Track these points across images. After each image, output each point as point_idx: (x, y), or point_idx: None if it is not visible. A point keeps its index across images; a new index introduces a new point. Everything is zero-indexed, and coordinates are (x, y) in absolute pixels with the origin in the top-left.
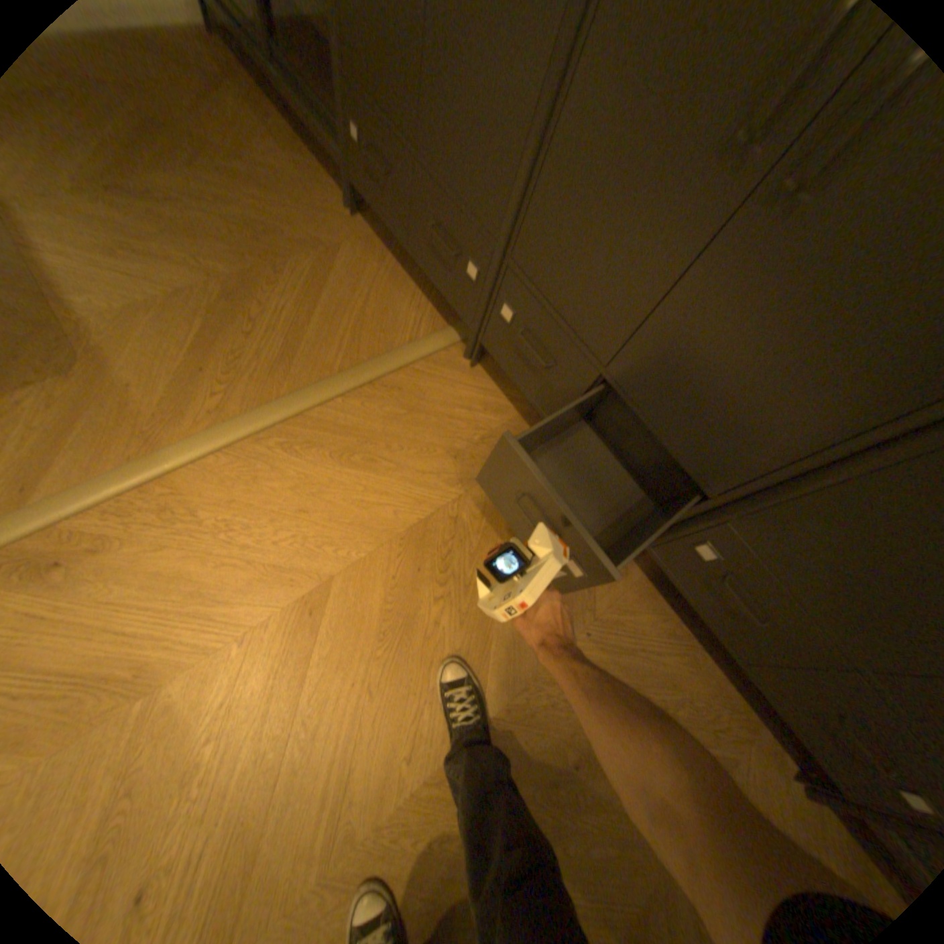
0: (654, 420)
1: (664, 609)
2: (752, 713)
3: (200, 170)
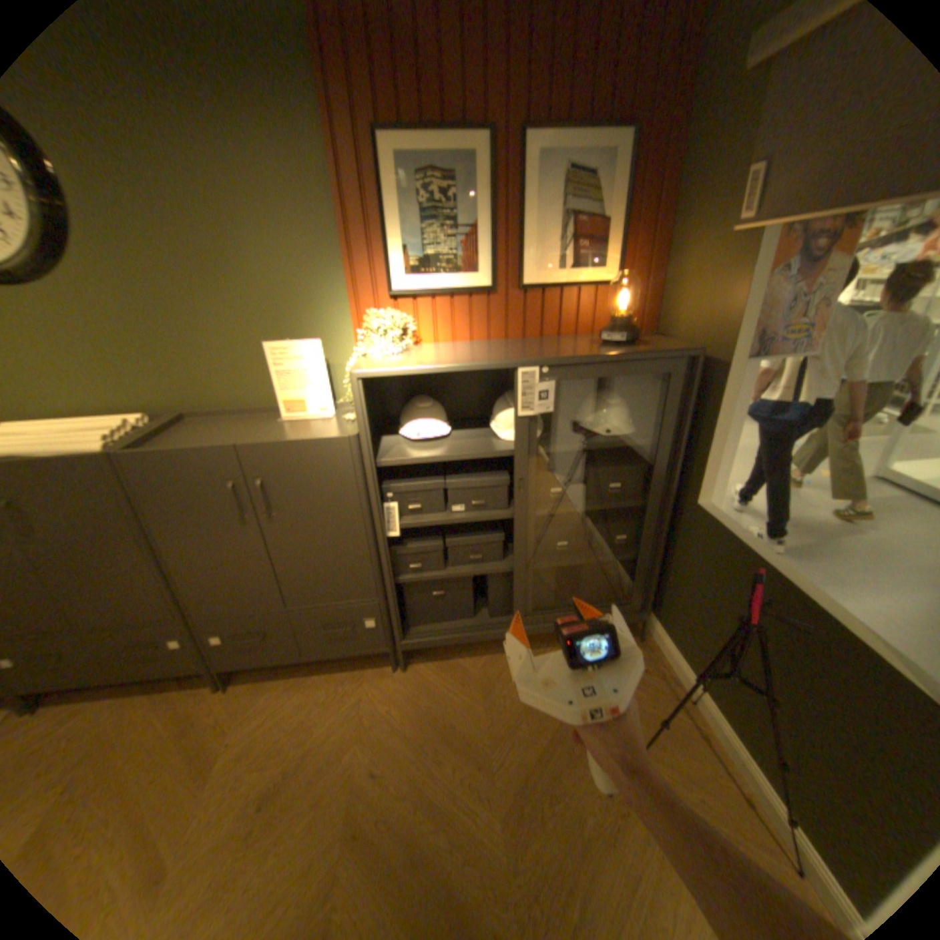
0: (116, 626)
1: (270, 687)
2: (351, 674)
3: None
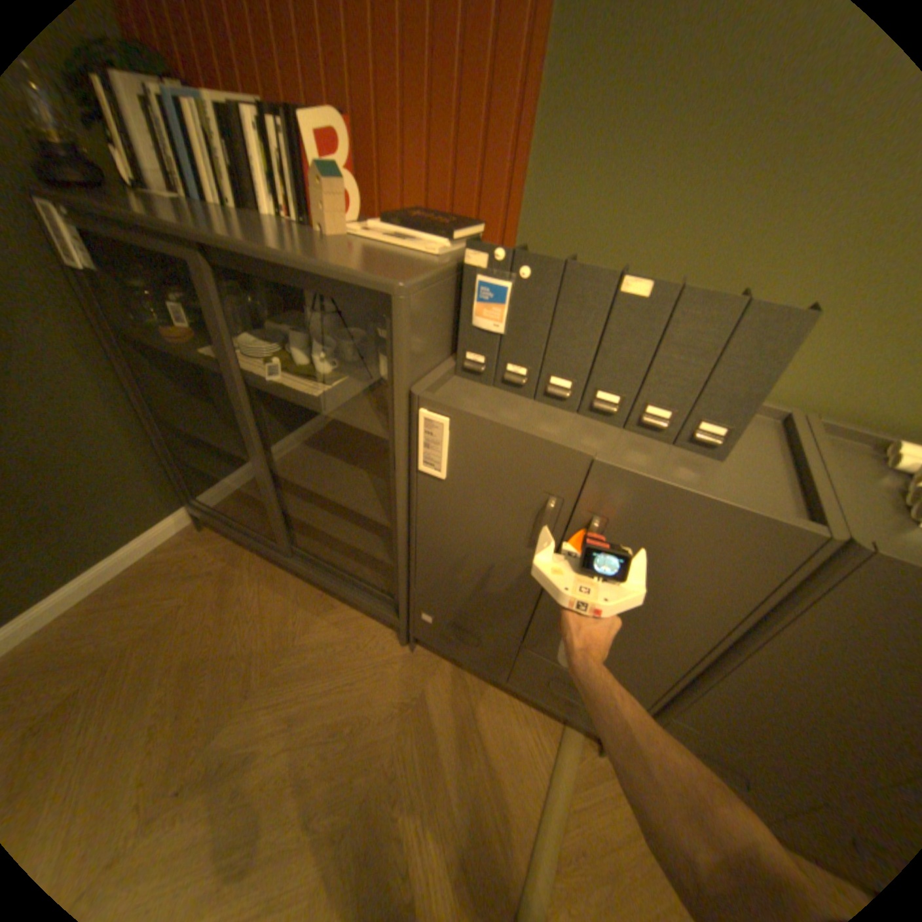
0: None
1: None
2: None
3: (260, 695)
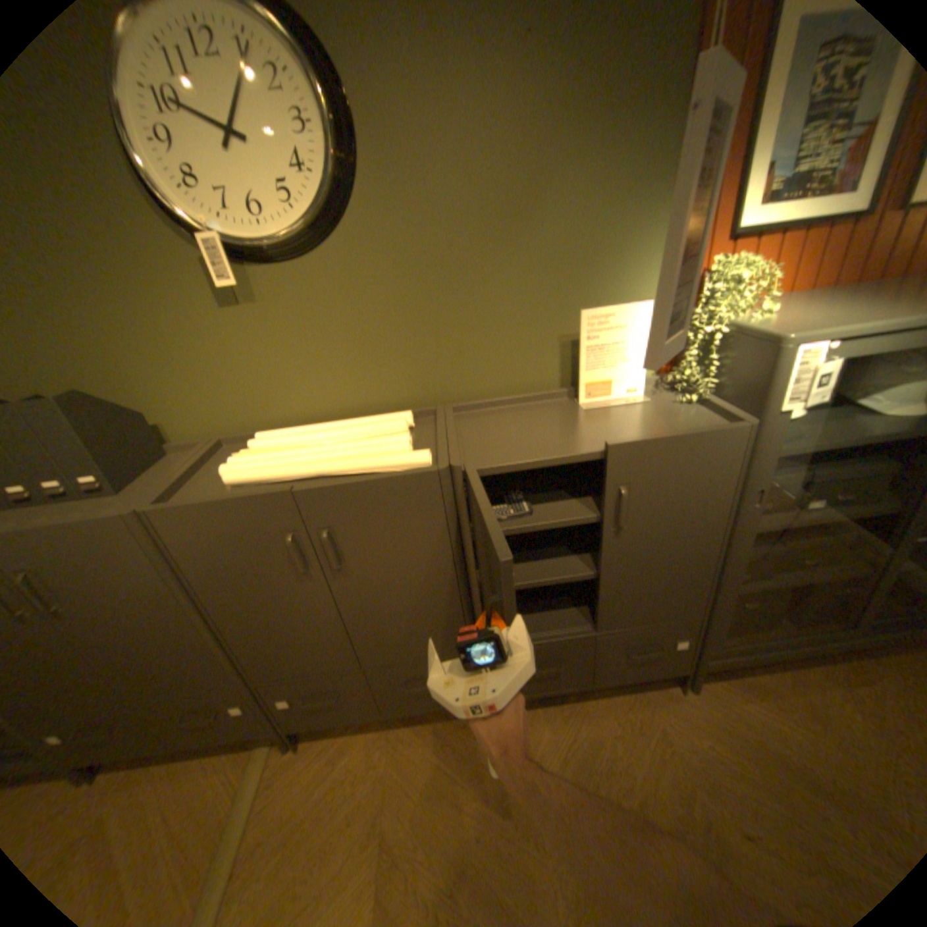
0: (408, 662)
1: (546, 716)
2: (635, 698)
3: None
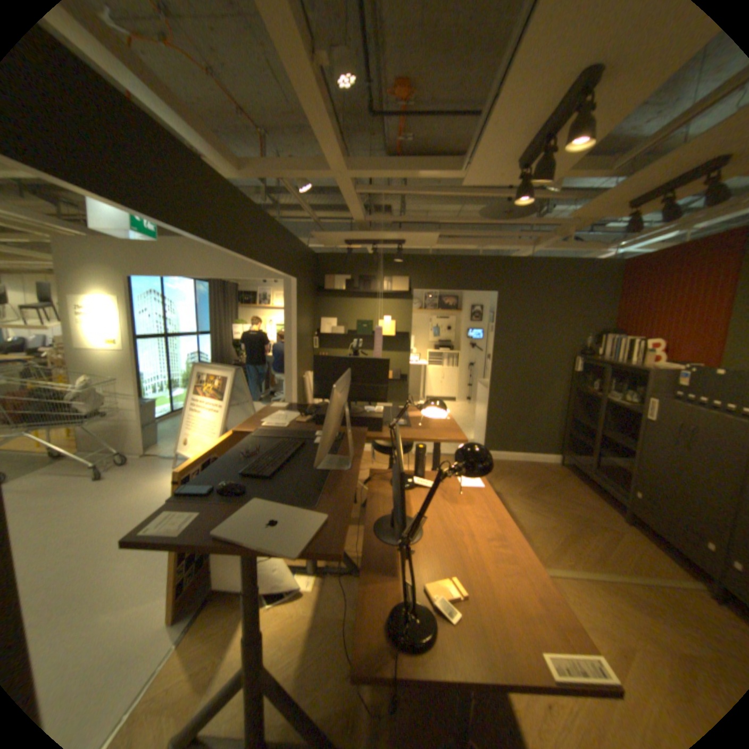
0: None
1: None
2: None
3: (561, 500)
